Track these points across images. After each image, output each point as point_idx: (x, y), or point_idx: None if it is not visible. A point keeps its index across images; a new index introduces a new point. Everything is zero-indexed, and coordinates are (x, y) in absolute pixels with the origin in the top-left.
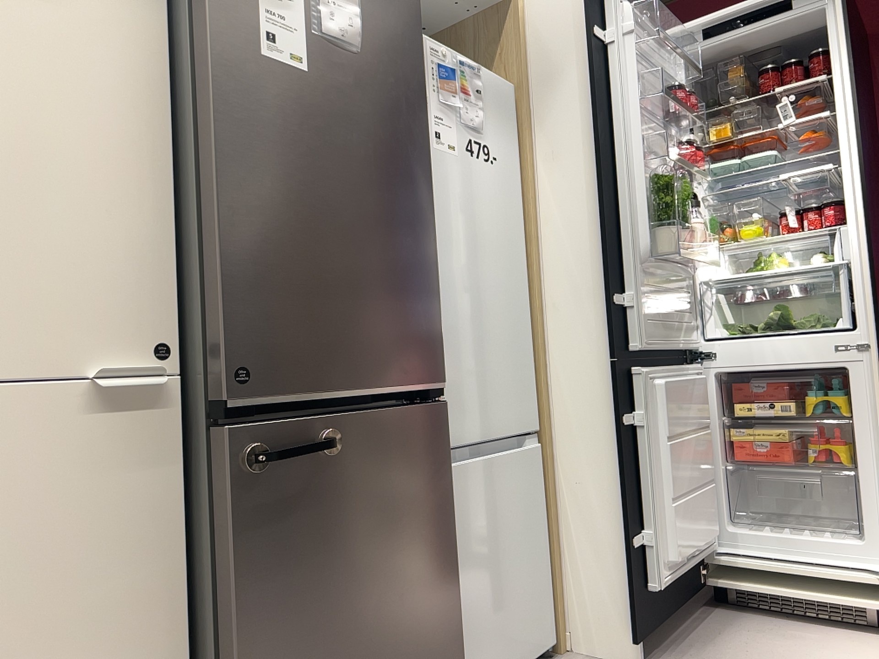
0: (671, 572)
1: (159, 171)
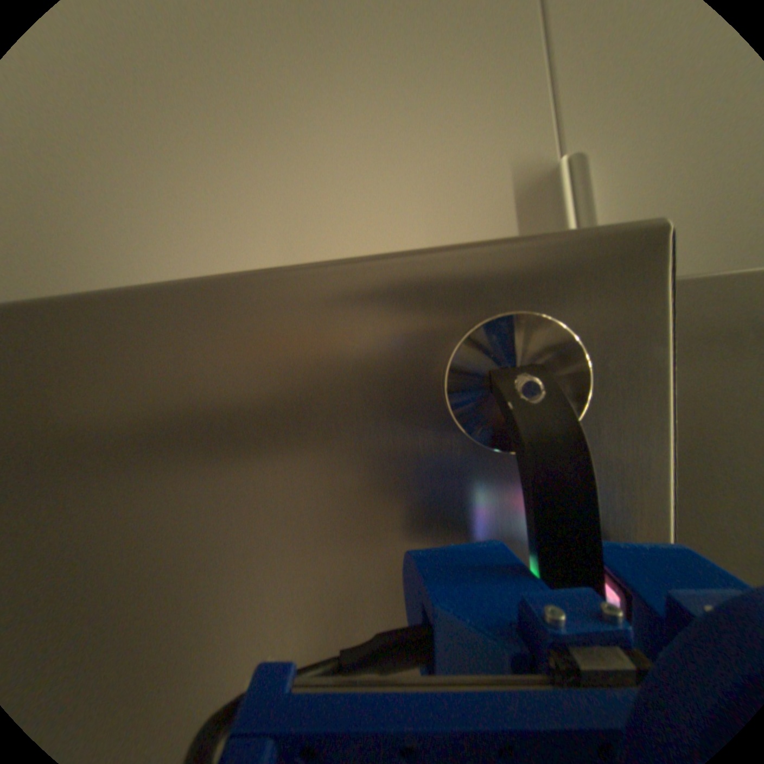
0: None
1: None
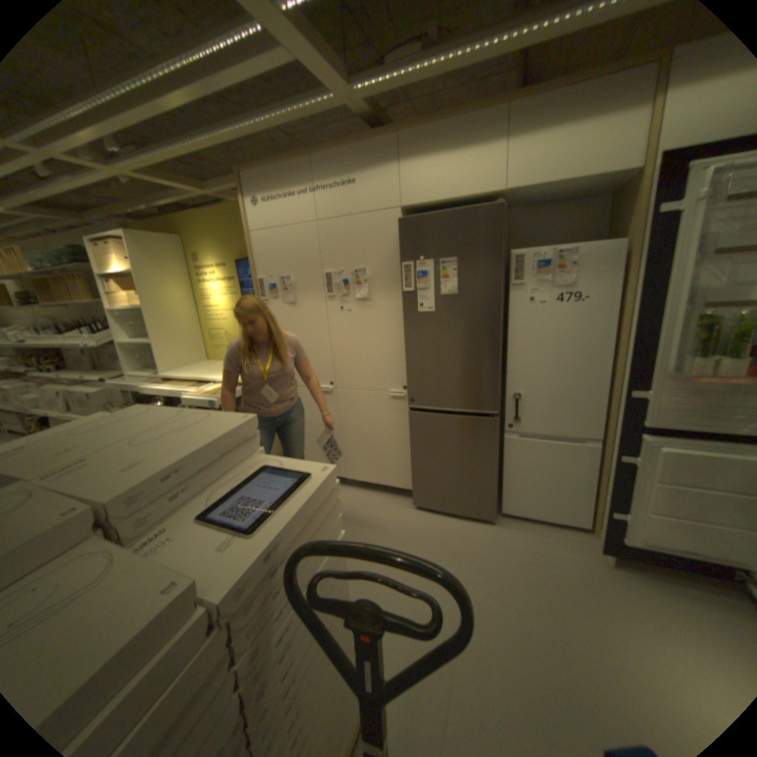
0: (646, 546)
1: (403, 343)
